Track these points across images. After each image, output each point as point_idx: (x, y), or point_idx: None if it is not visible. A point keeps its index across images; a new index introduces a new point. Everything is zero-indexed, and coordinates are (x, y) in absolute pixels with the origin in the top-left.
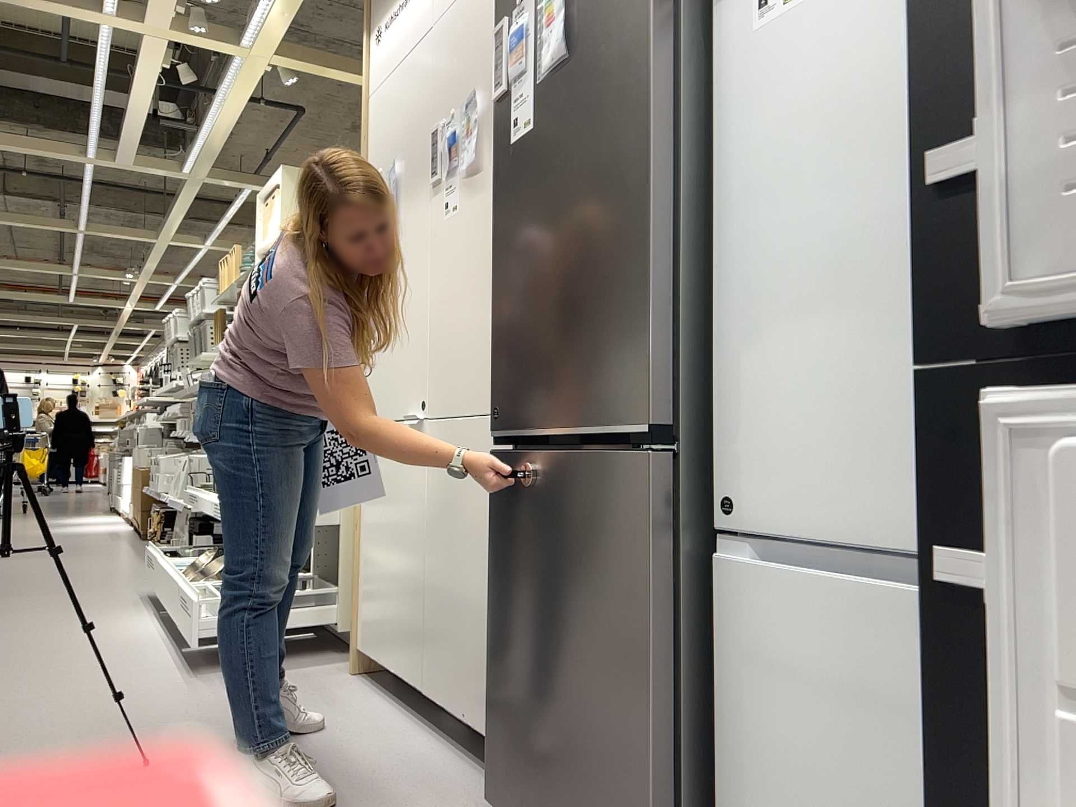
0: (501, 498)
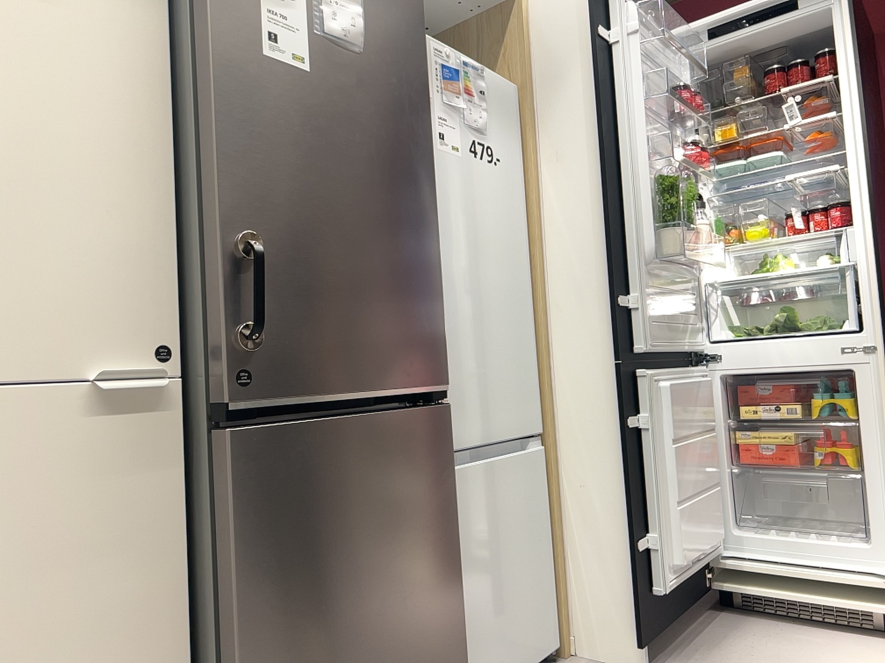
0: (260, 485)
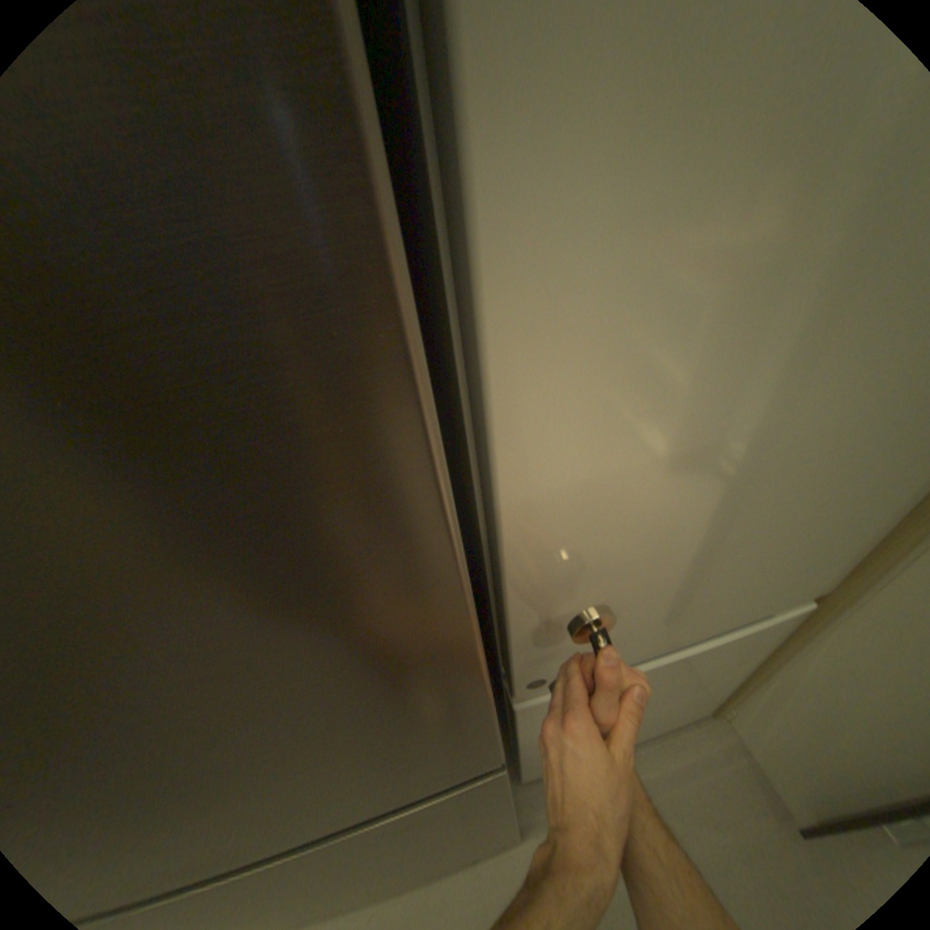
0: None
